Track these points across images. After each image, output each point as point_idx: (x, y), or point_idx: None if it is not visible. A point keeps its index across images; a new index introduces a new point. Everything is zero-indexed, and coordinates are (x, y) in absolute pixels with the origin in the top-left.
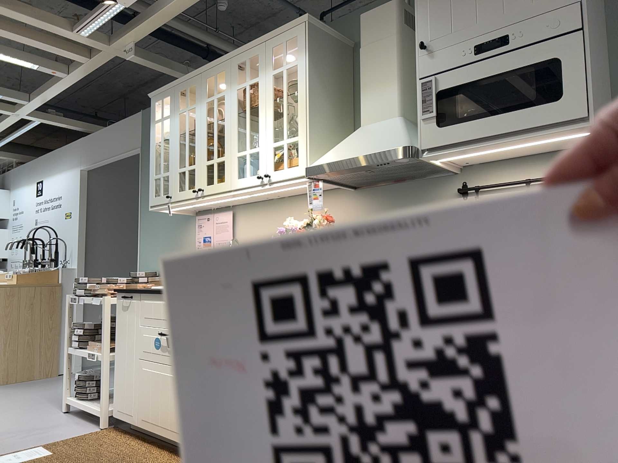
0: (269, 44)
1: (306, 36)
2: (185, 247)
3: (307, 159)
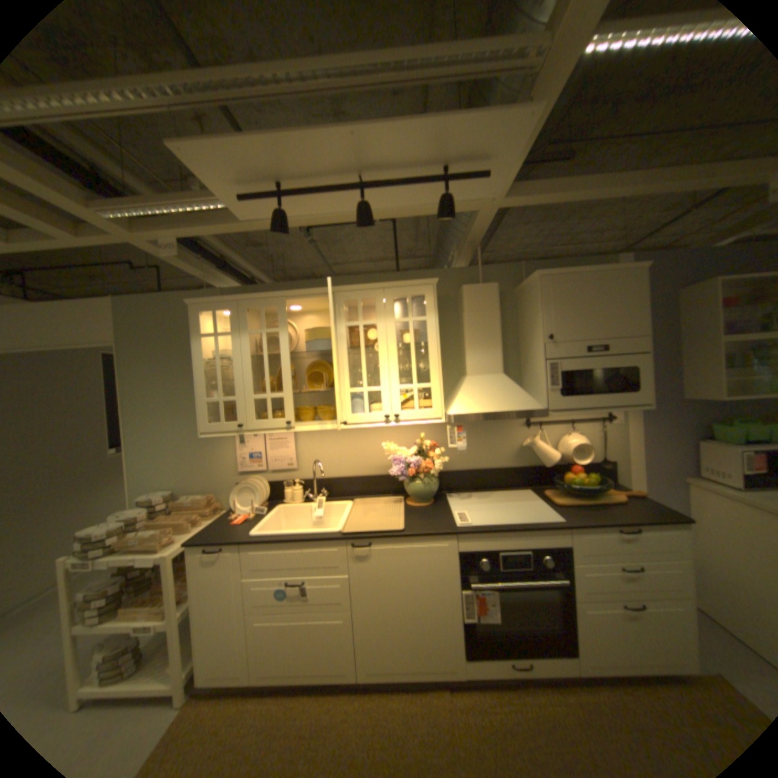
0: (389, 292)
1: (435, 297)
2: (216, 463)
3: (442, 405)
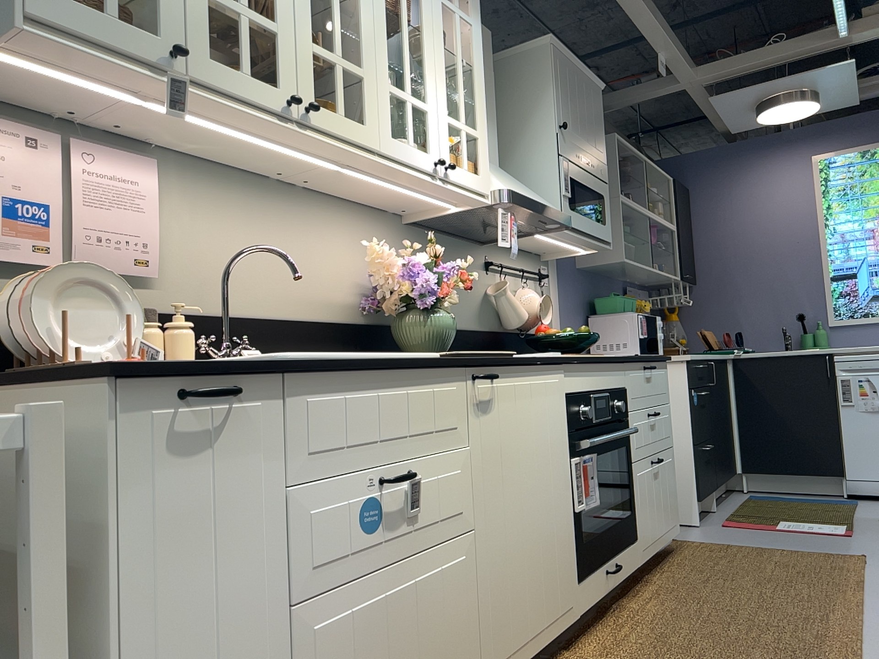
0: None
1: None
2: None
3: (489, 174)
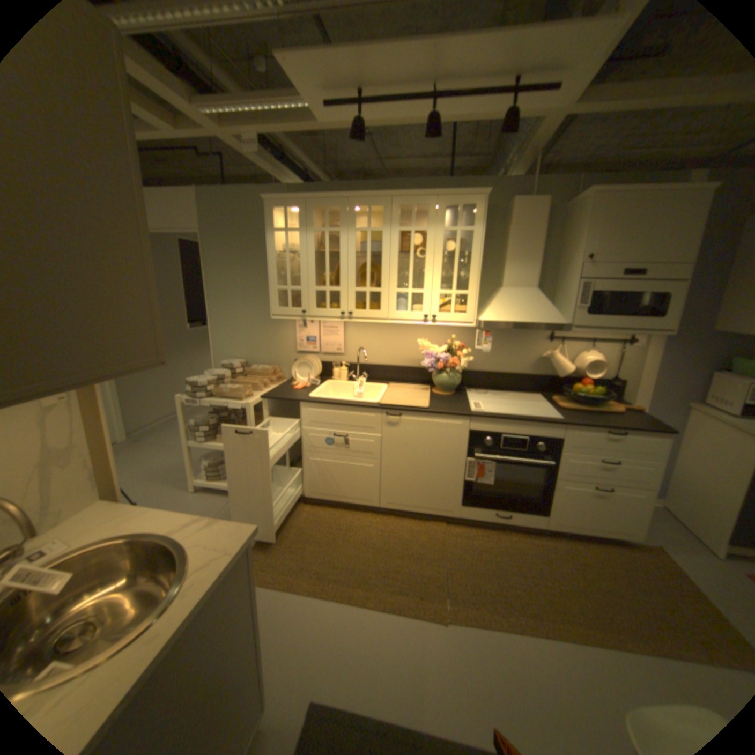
0: (442, 199)
1: (485, 207)
2: (279, 342)
3: (475, 311)
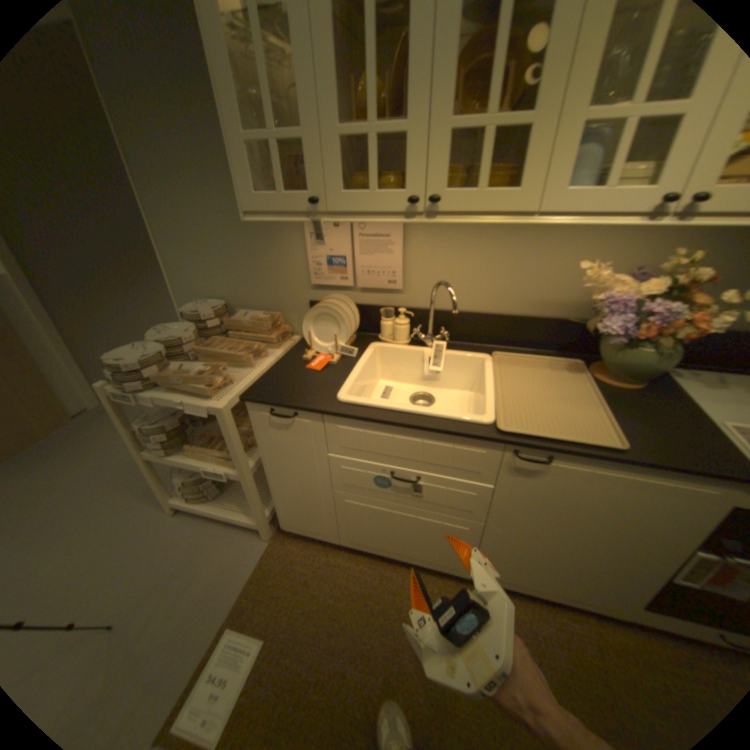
0: None
1: None
2: (278, 267)
3: None
